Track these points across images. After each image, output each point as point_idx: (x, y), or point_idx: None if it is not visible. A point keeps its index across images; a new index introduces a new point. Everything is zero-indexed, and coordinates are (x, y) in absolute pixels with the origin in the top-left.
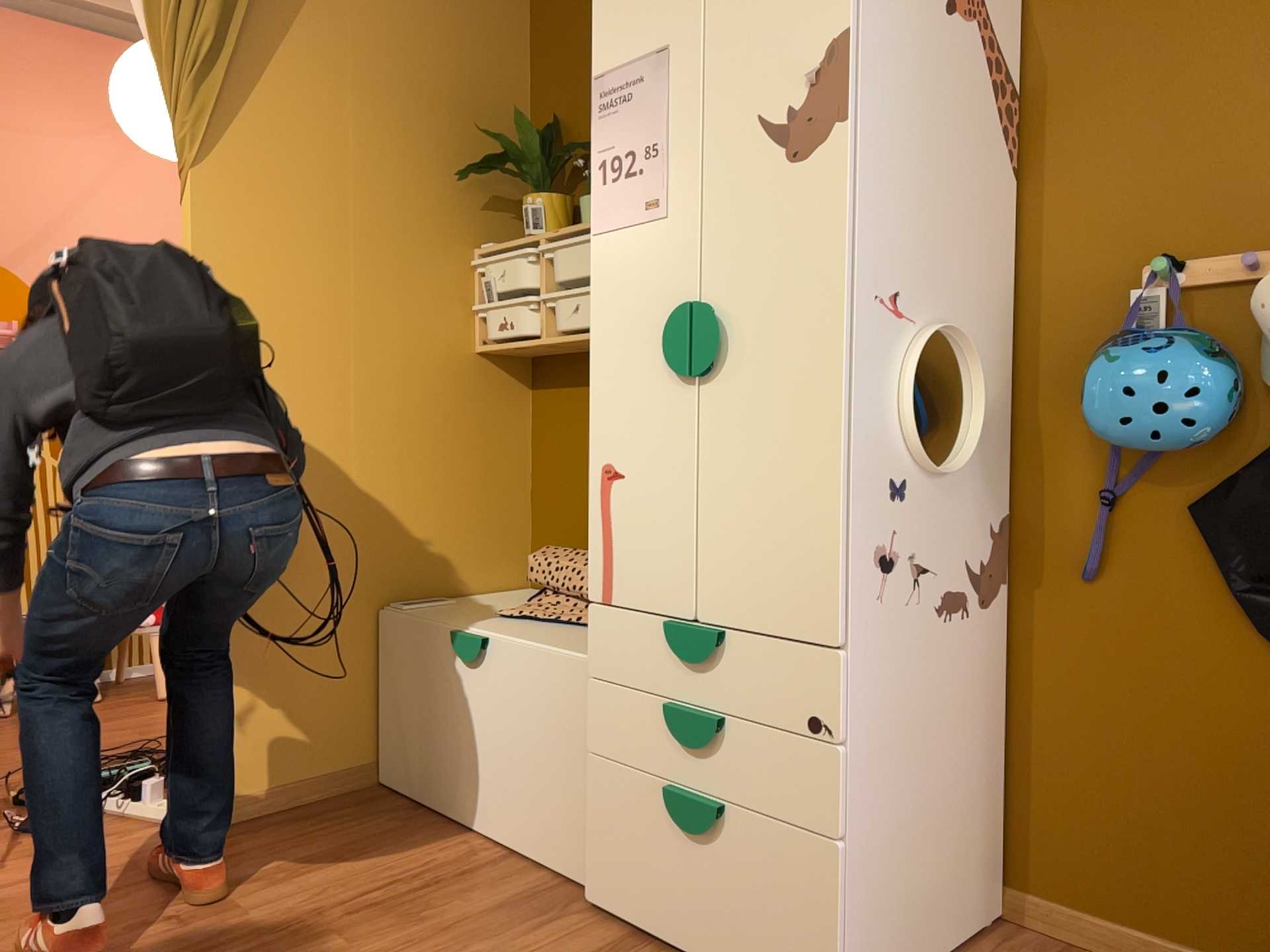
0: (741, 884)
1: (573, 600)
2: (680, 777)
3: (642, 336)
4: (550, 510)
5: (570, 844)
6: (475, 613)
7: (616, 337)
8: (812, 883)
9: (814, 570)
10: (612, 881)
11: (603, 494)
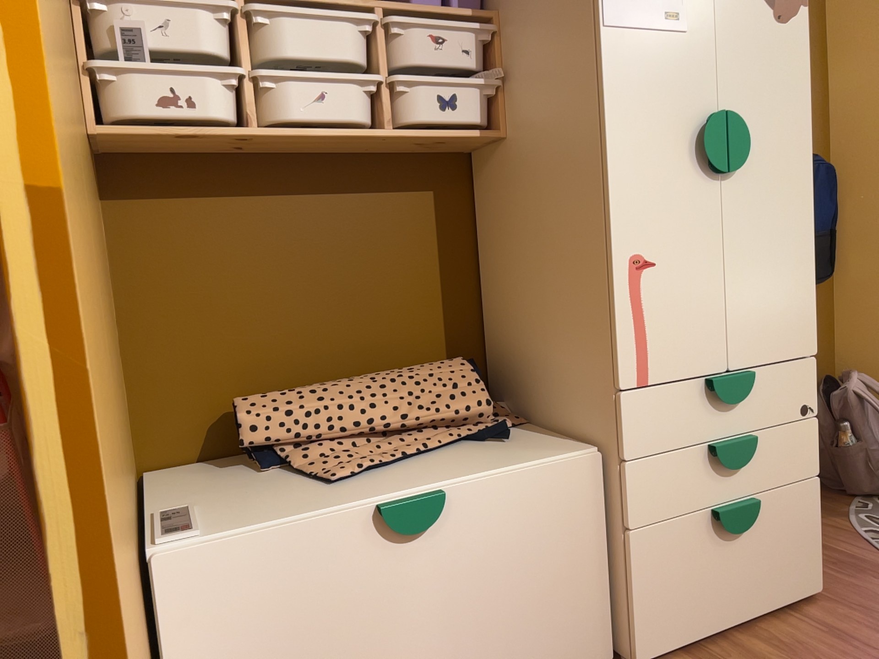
0: (766, 544)
1: (369, 436)
2: (720, 498)
3: (668, 136)
4: (175, 360)
5: (582, 639)
6: (298, 494)
7: (640, 134)
8: (807, 510)
9: (802, 308)
10: (666, 625)
11: (635, 285)
